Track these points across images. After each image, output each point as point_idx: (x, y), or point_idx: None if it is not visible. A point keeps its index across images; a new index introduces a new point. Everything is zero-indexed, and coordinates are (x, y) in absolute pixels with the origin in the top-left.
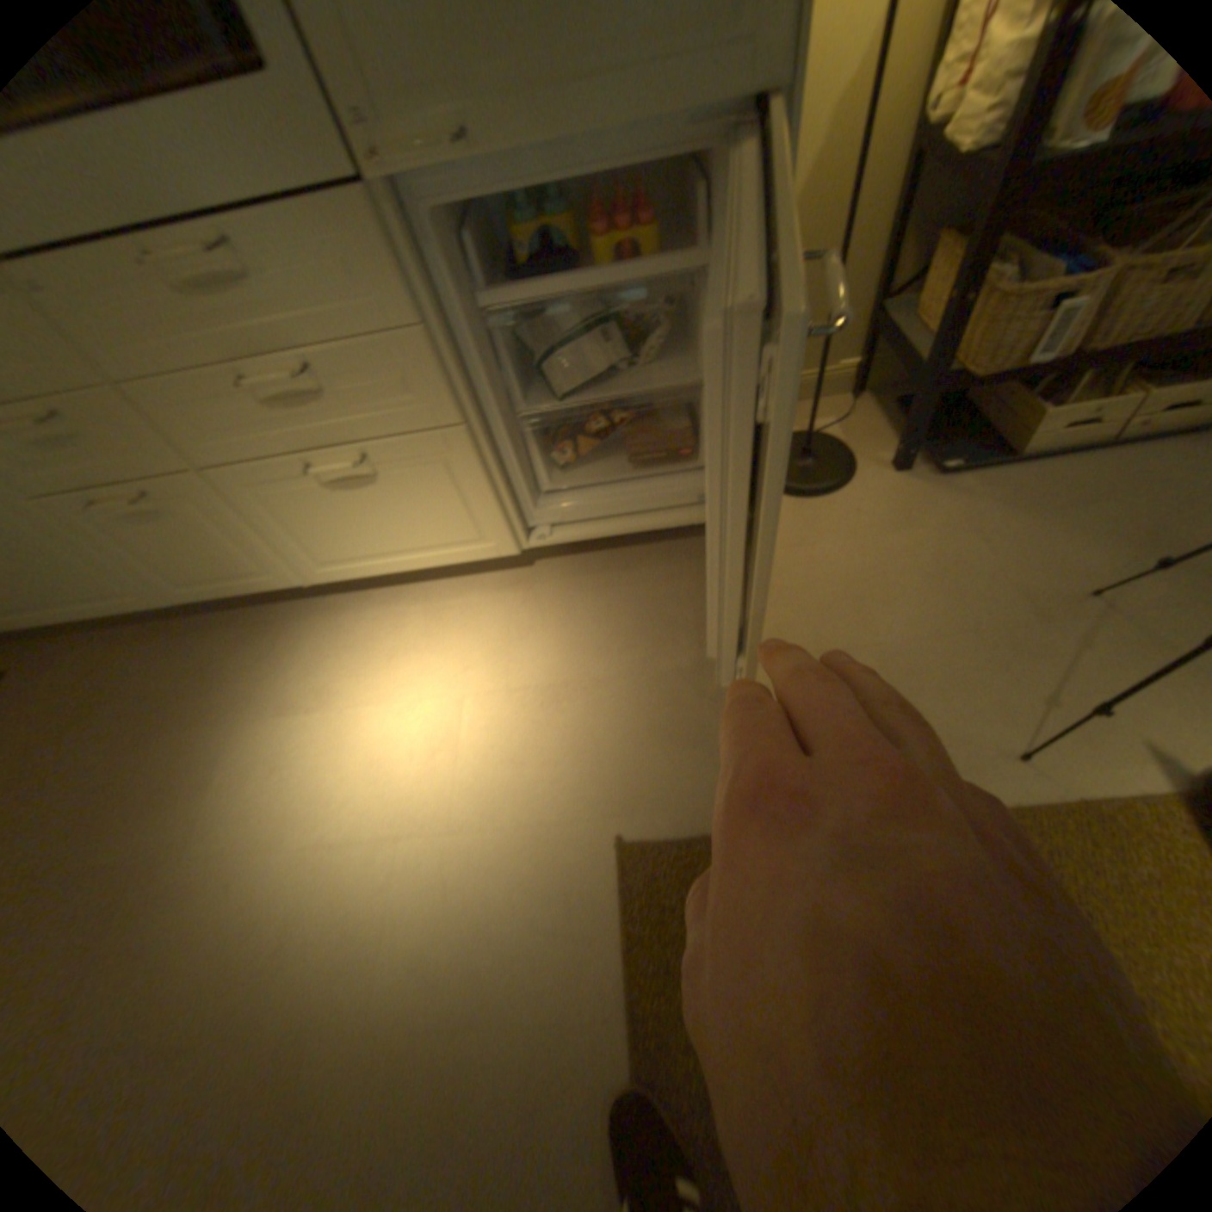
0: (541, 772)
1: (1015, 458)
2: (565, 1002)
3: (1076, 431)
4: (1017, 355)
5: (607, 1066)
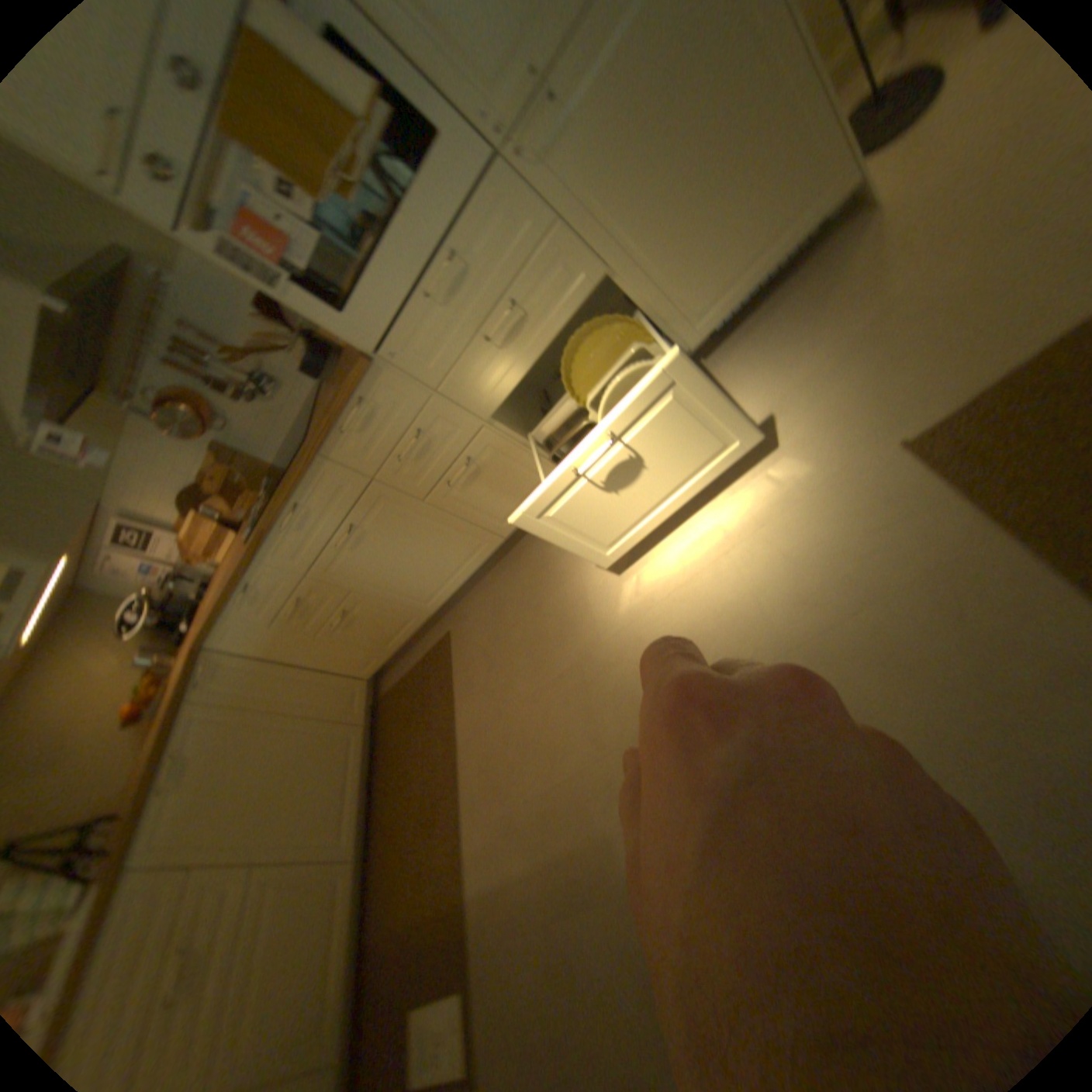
0: (807, 453)
1: None
2: (938, 552)
3: None
4: None
5: (1010, 562)
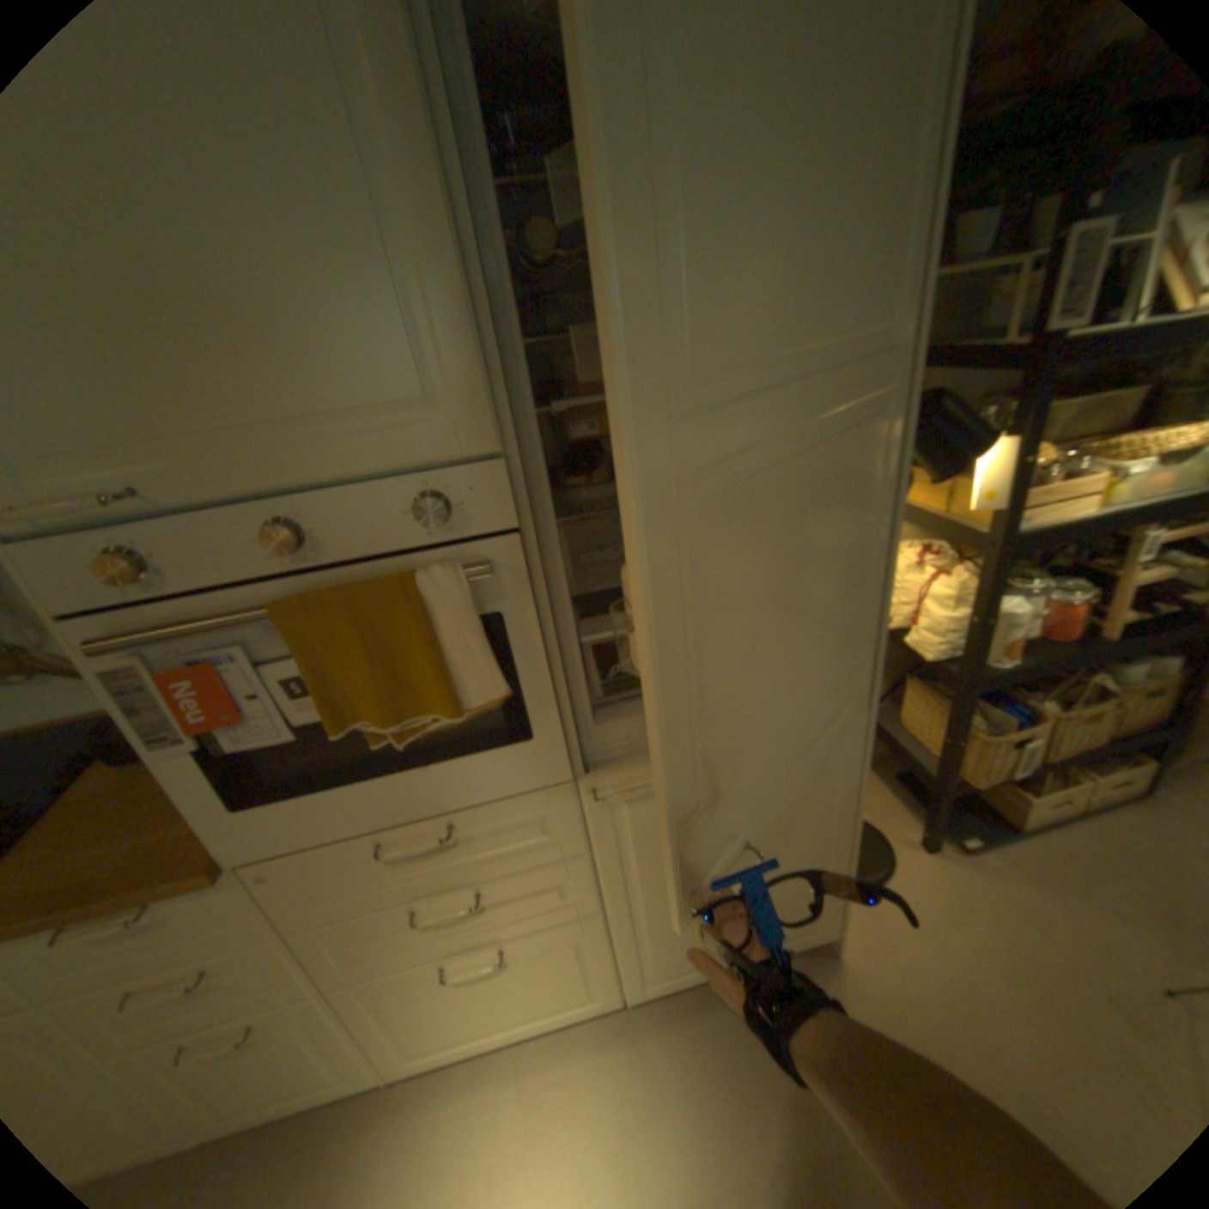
0: None
1: (1020, 839)
2: None
3: (1056, 813)
4: (1004, 776)
5: None
